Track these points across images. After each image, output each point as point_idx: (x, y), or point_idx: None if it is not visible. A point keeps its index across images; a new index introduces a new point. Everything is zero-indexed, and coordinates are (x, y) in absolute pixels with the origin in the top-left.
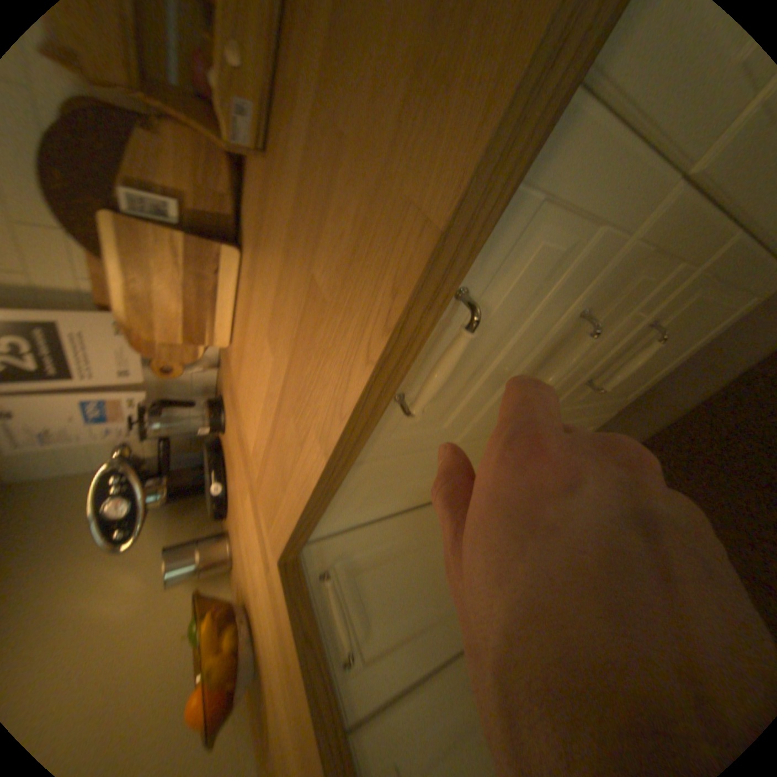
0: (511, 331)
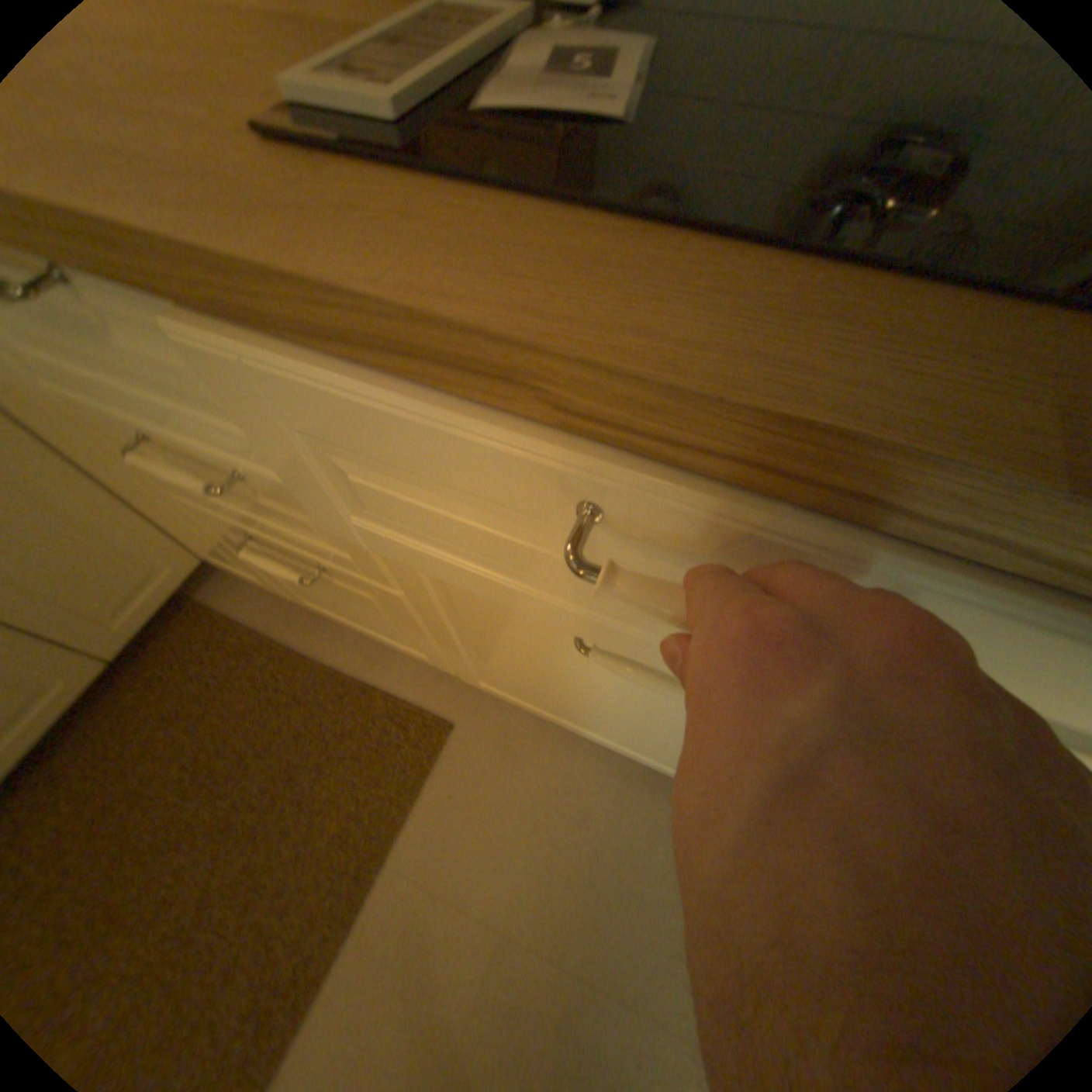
0: (136, 384)
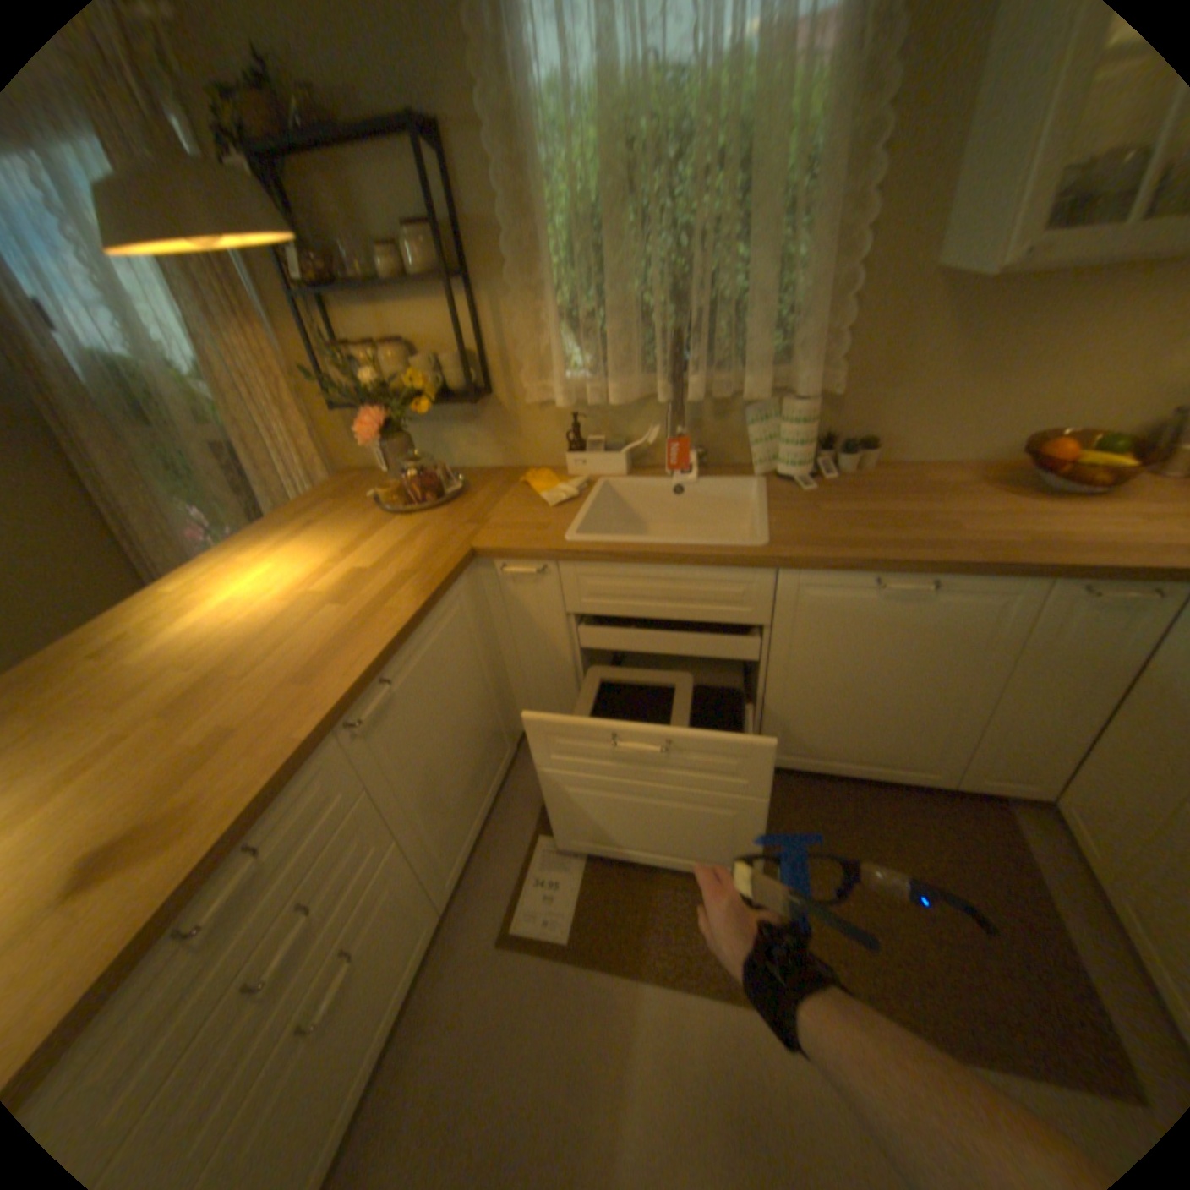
0: None
